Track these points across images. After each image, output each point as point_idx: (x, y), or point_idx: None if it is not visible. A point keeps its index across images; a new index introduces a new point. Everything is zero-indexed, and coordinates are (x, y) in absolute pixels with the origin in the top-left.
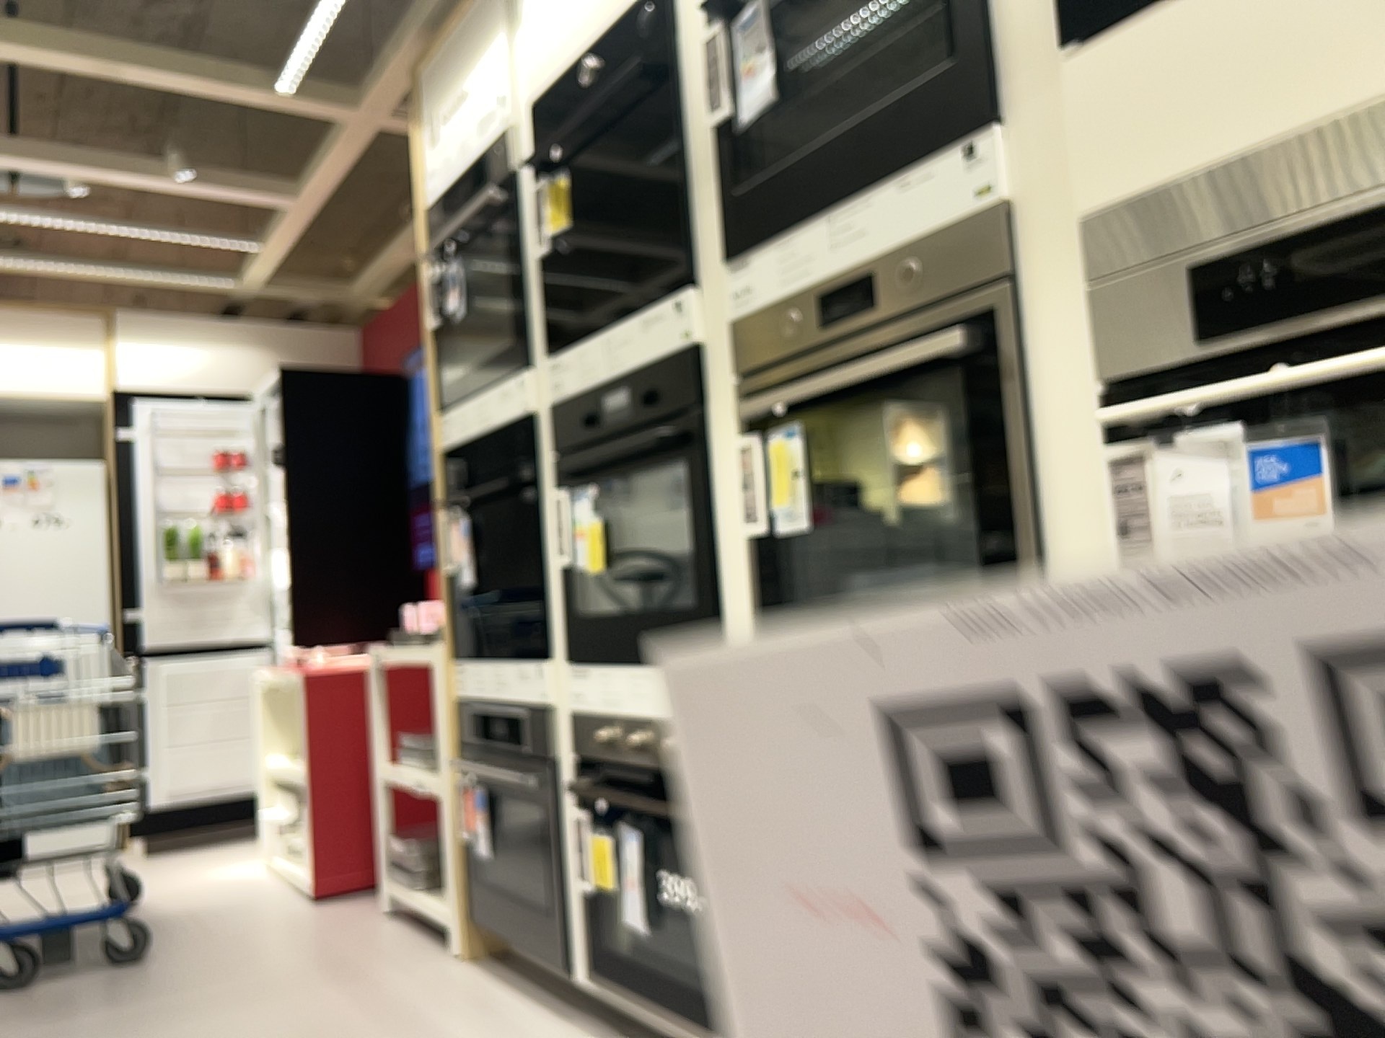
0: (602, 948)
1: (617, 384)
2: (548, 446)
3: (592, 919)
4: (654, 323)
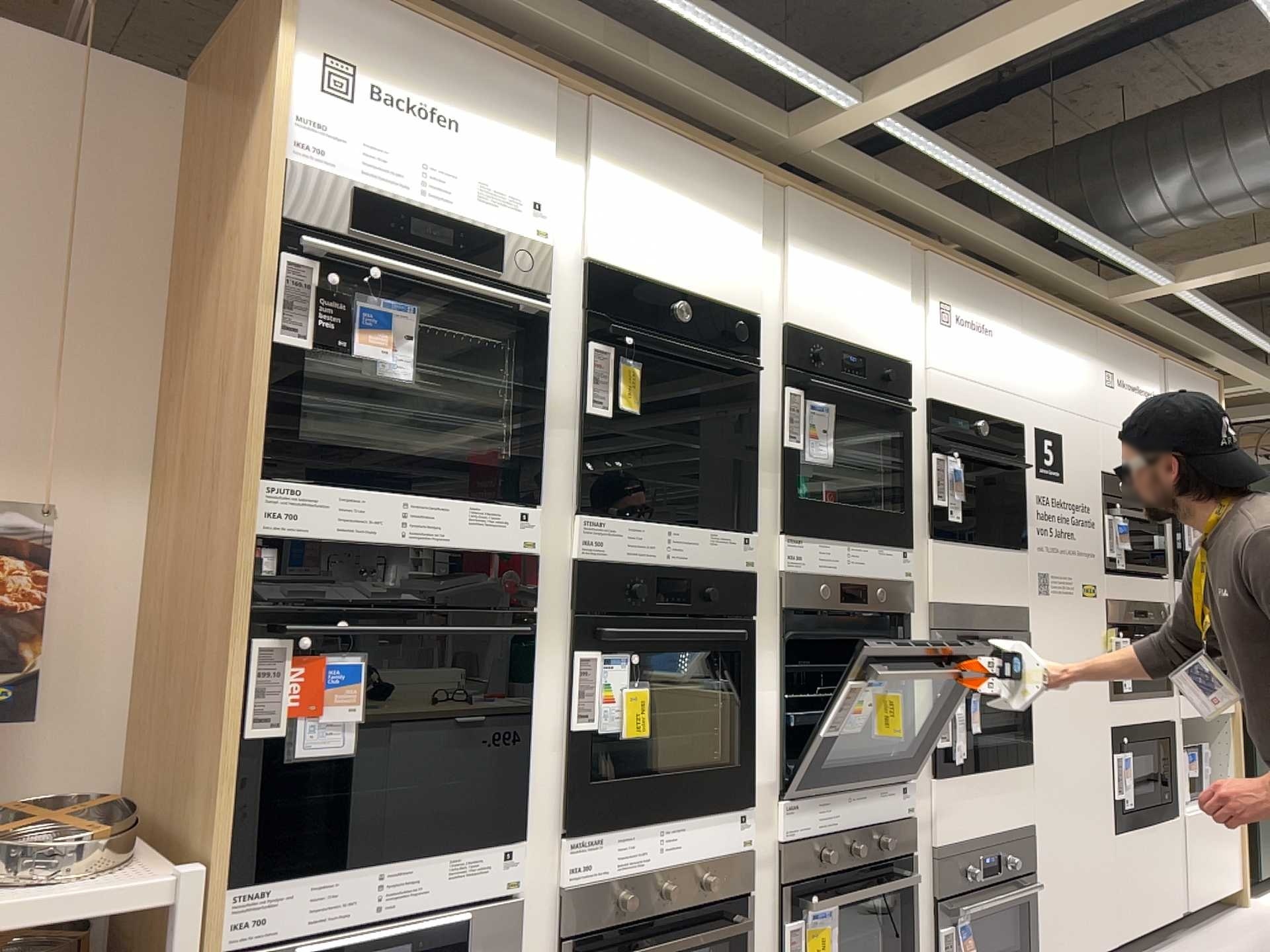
0: None
1: (679, 571)
2: (557, 593)
3: None
4: (722, 541)
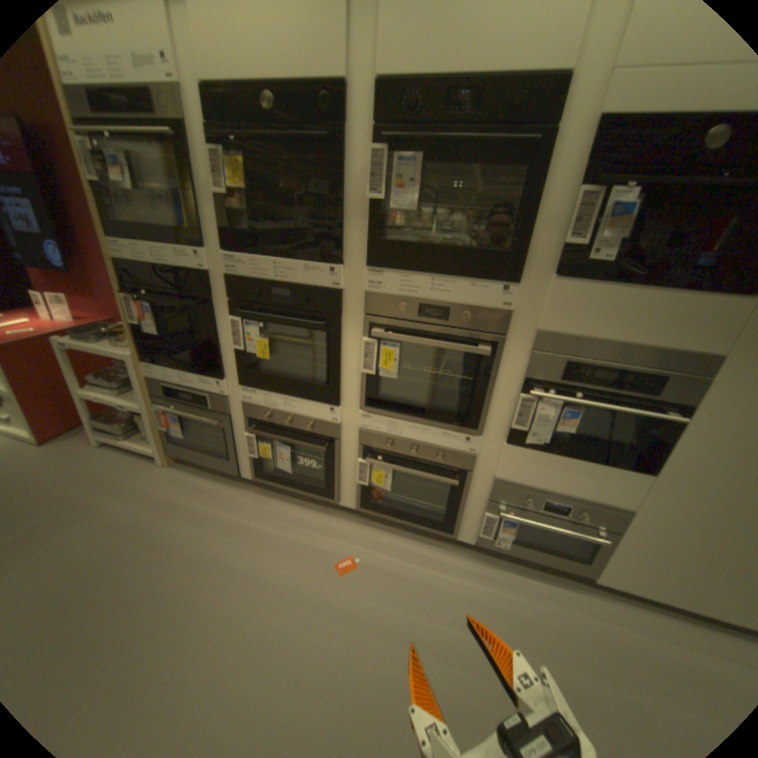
0: (261, 472)
1: (283, 288)
2: (220, 292)
3: (255, 464)
4: (314, 271)
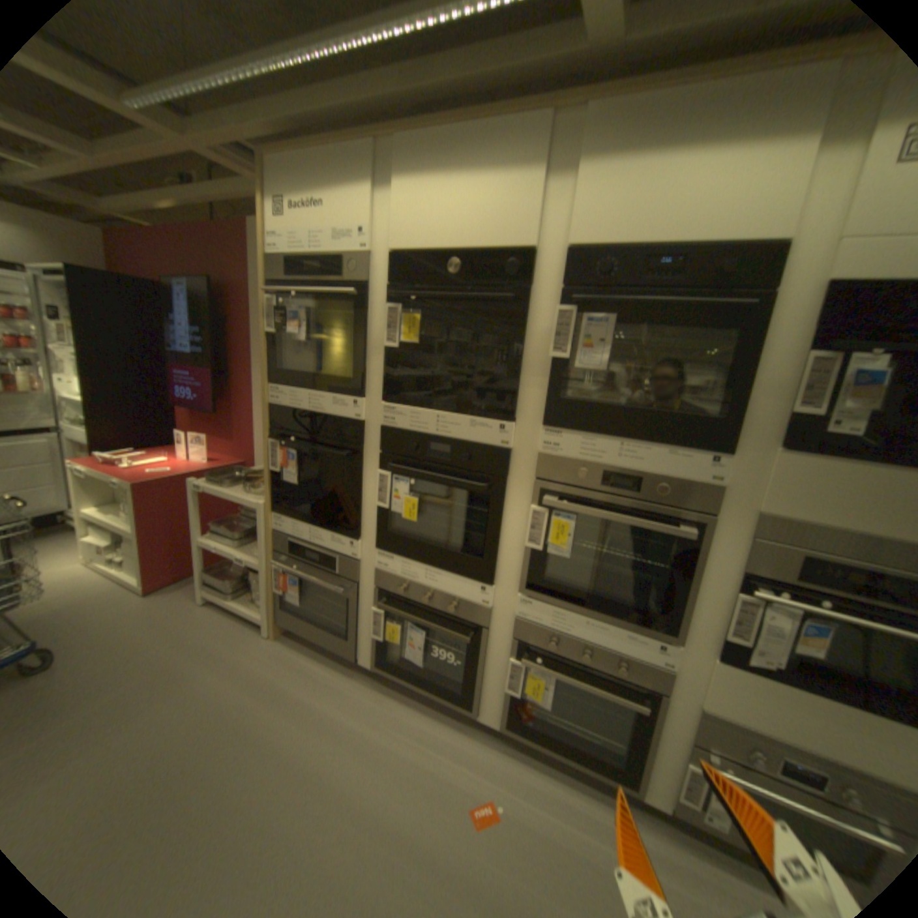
0: (383, 661)
1: (444, 443)
2: (374, 444)
3: (378, 649)
4: (482, 428)
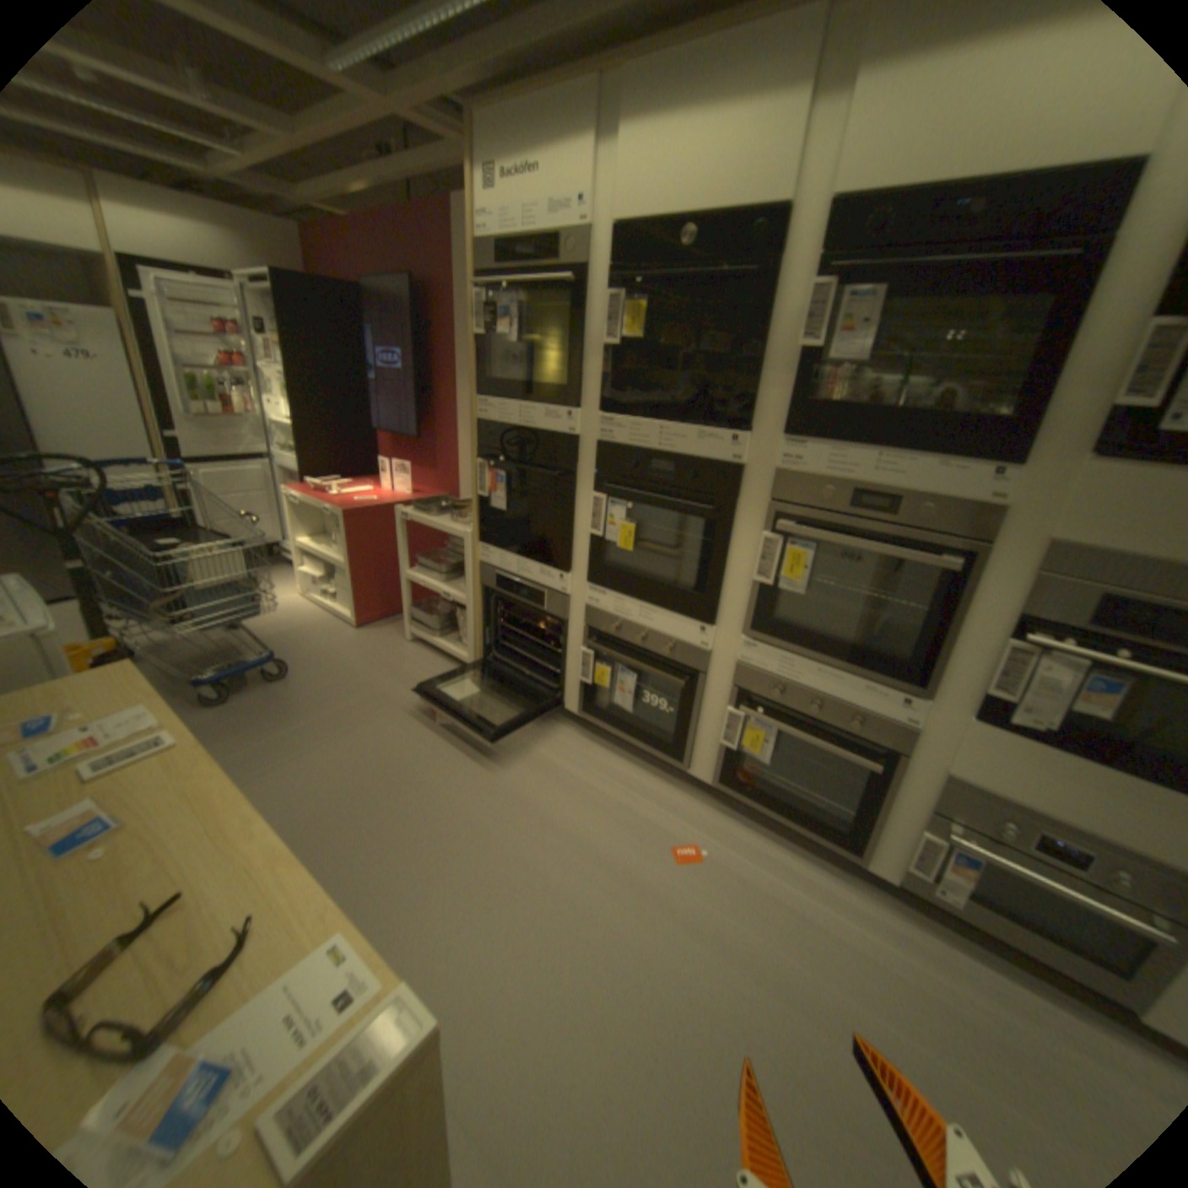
0: (592, 705)
1: (666, 460)
2: (587, 463)
3: (586, 693)
4: (710, 441)
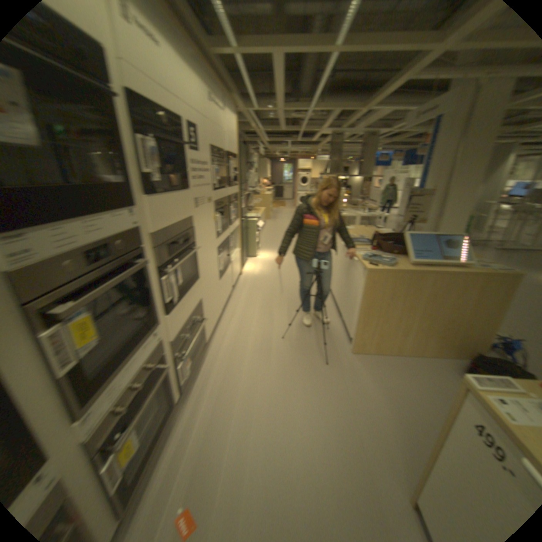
0: None
1: None
2: None
3: None
4: None
